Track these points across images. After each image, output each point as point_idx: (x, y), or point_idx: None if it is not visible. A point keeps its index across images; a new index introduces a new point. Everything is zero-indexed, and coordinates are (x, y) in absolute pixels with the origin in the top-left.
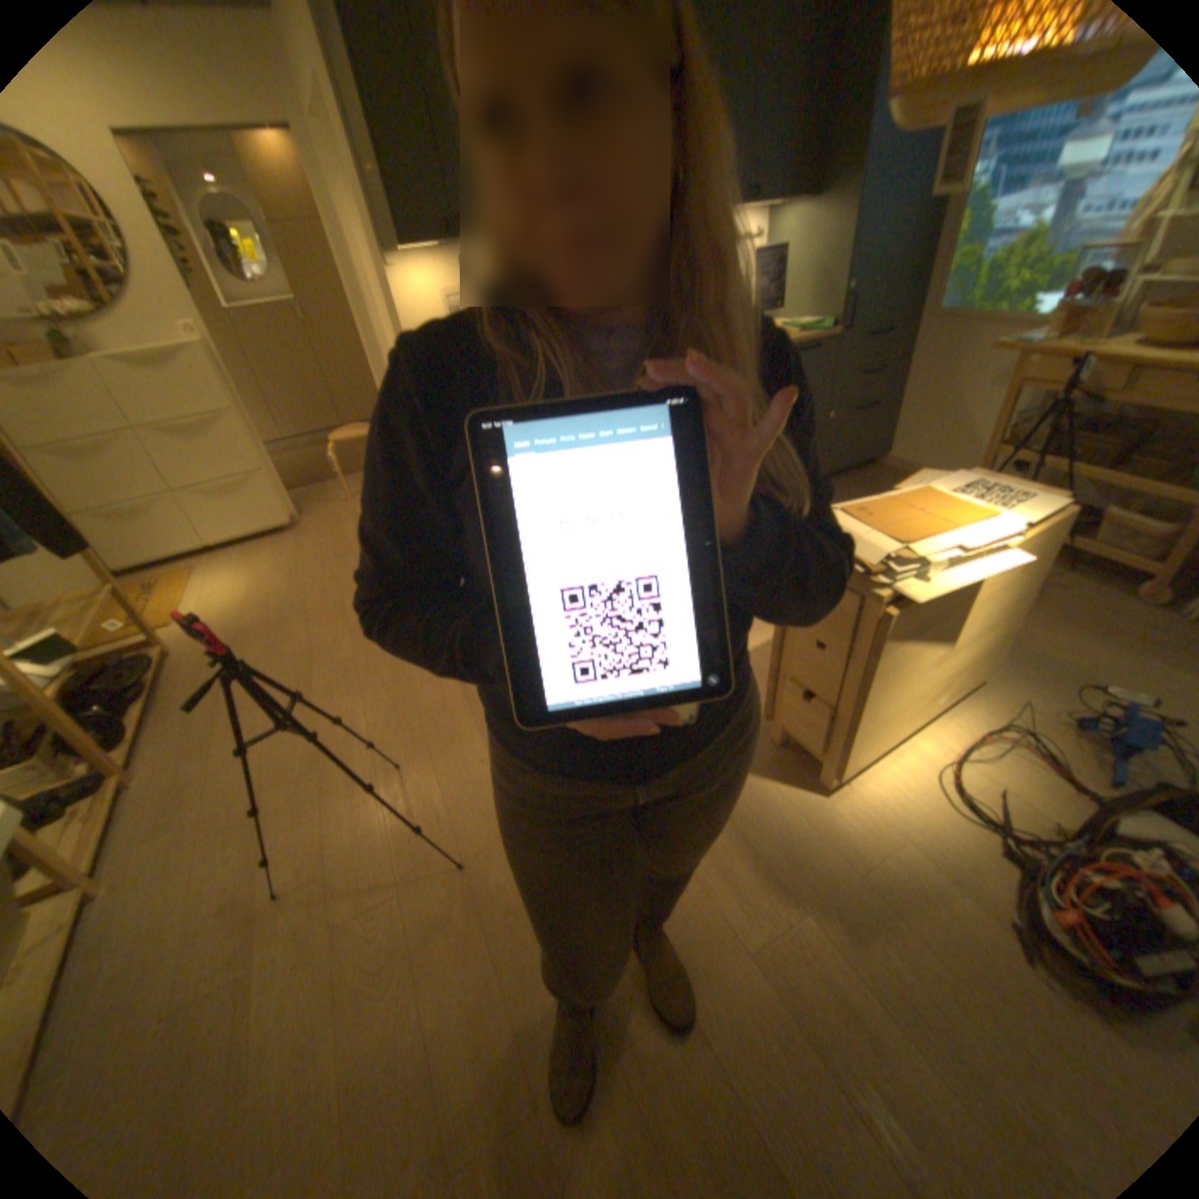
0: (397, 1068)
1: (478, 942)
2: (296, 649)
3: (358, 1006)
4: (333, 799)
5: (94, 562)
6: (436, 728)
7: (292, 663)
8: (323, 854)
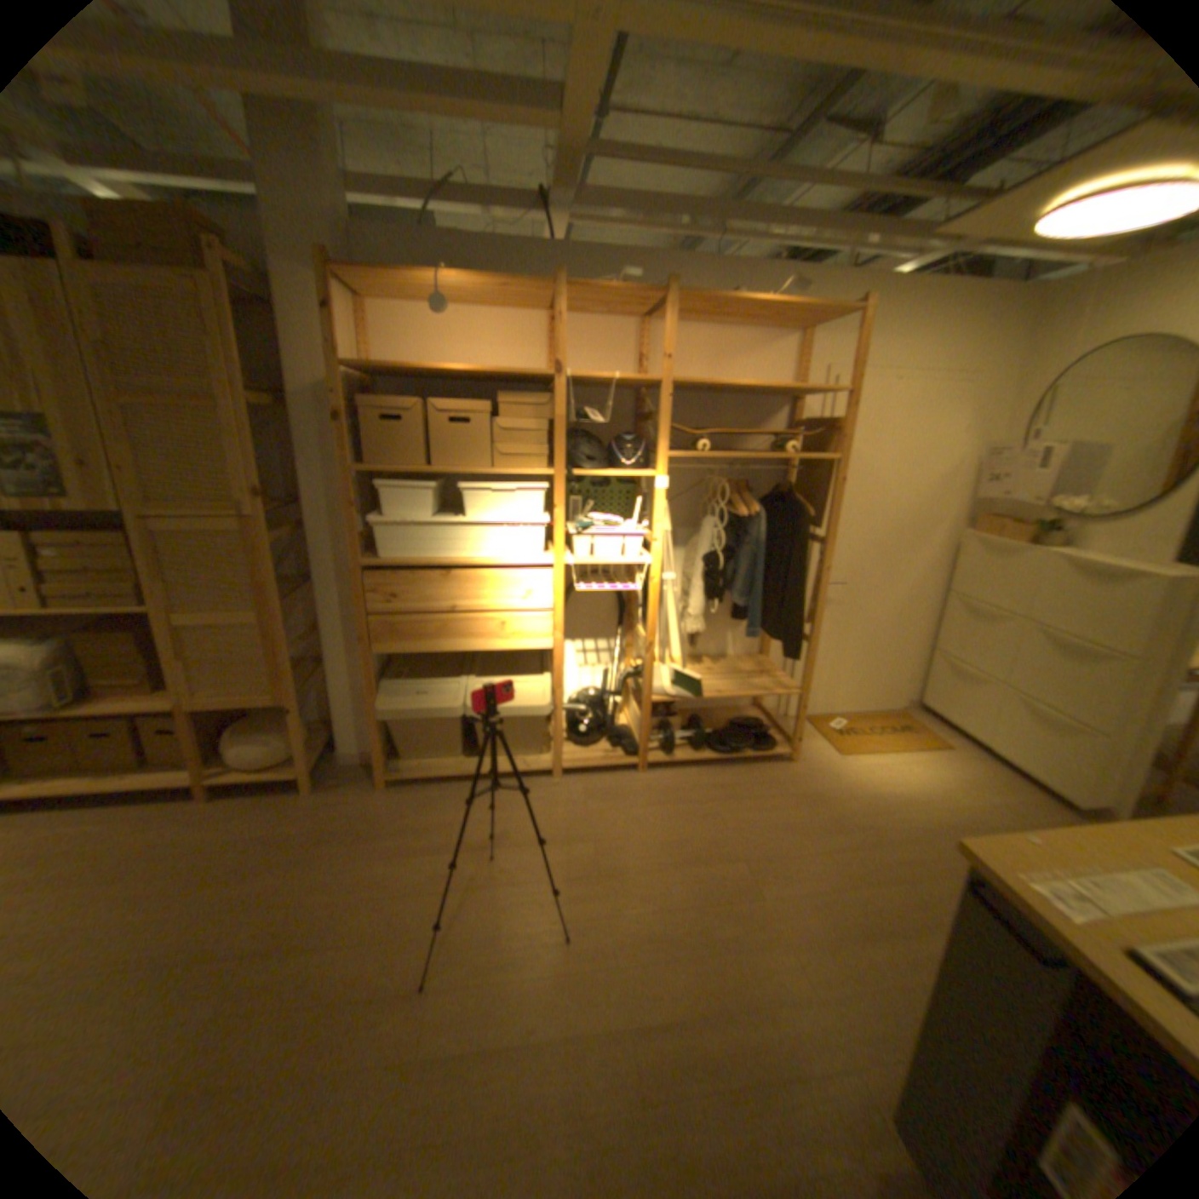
0: (321, 937)
1: (348, 1001)
2: (790, 849)
3: (377, 914)
4: (561, 892)
5: (806, 671)
6: (610, 989)
7: (767, 847)
8: (510, 888)
